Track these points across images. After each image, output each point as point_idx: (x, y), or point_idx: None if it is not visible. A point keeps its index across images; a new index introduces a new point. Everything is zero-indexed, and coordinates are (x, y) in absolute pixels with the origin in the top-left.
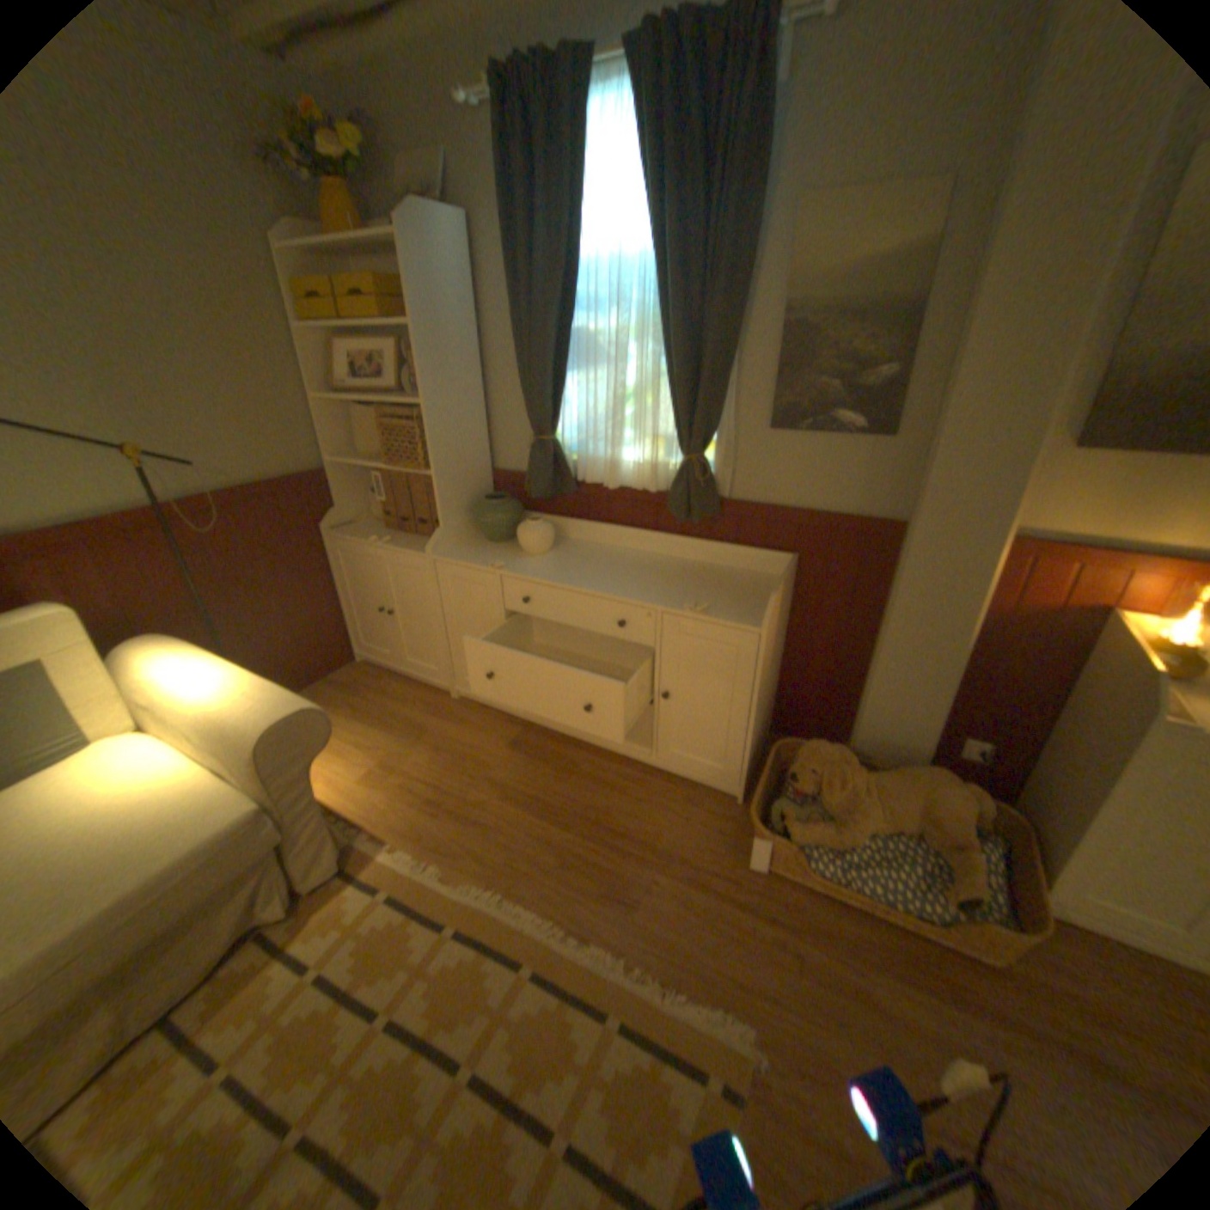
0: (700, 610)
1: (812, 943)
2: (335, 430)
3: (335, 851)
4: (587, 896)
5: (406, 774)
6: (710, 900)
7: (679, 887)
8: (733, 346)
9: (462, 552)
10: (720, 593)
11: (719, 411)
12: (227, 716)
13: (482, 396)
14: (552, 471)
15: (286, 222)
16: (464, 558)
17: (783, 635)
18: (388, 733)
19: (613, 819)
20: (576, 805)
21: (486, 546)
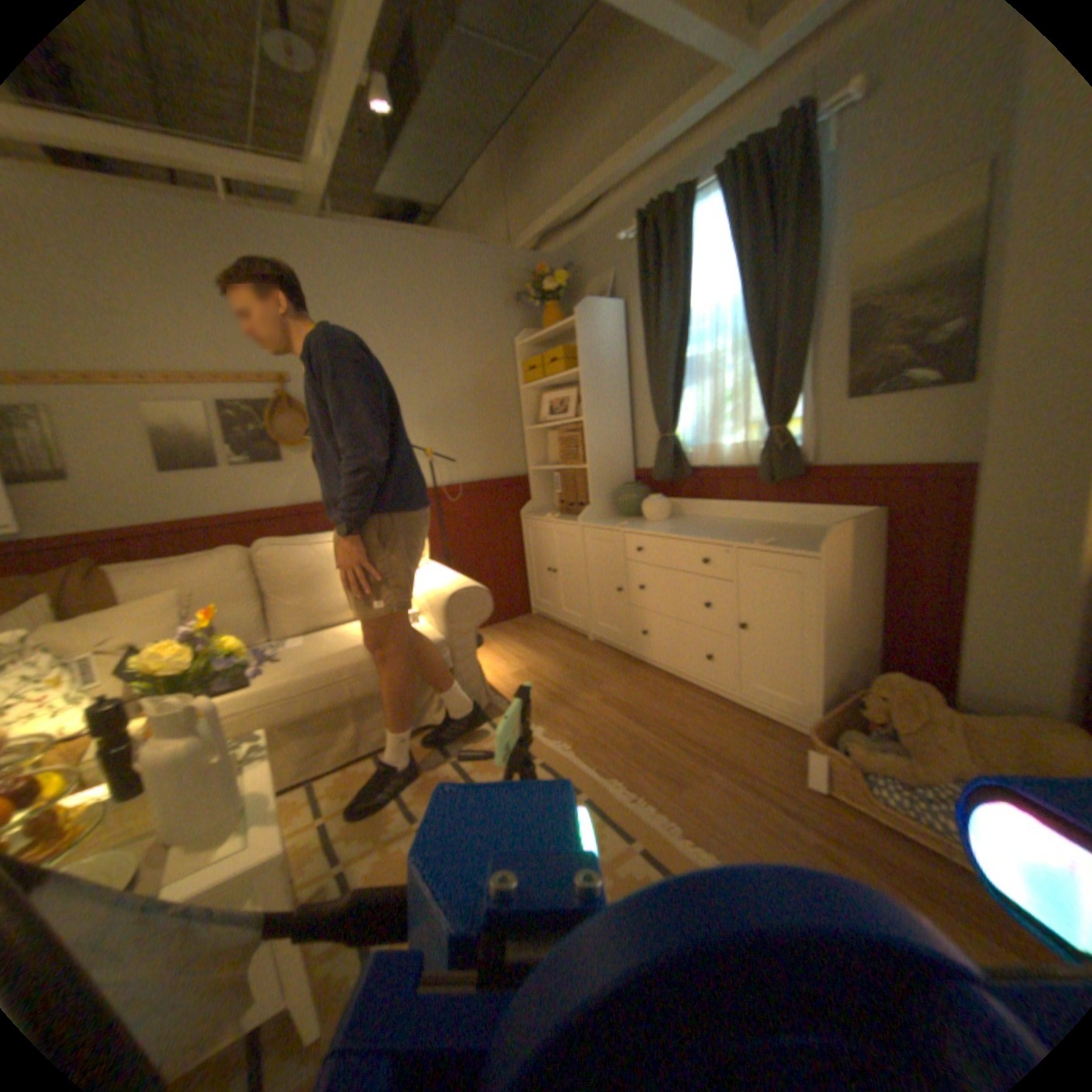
0: (768, 541)
1: (864, 861)
2: (536, 450)
3: (482, 697)
4: (648, 770)
5: (542, 676)
6: (761, 802)
7: (733, 786)
8: (804, 337)
9: (601, 521)
10: (797, 537)
11: (796, 389)
12: (439, 585)
13: (627, 415)
14: (670, 458)
15: (523, 331)
16: (601, 523)
17: (877, 587)
18: (538, 653)
19: (689, 730)
20: (661, 716)
21: (620, 519)
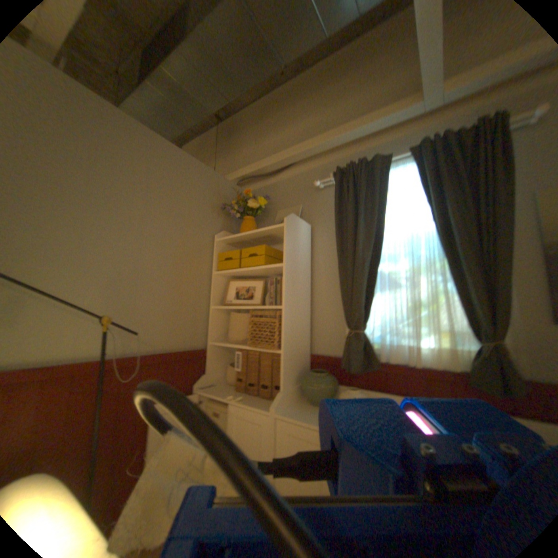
0: None
1: None
2: (219, 326)
3: None
4: None
5: None
6: None
7: None
8: (513, 267)
9: (297, 412)
10: None
11: (510, 309)
12: None
13: (310, 308)
14: (365, 353)
15: (224, 232)
16: (301, 417)
17: None
18: None
19: None
20: None
21: (313, 408)
